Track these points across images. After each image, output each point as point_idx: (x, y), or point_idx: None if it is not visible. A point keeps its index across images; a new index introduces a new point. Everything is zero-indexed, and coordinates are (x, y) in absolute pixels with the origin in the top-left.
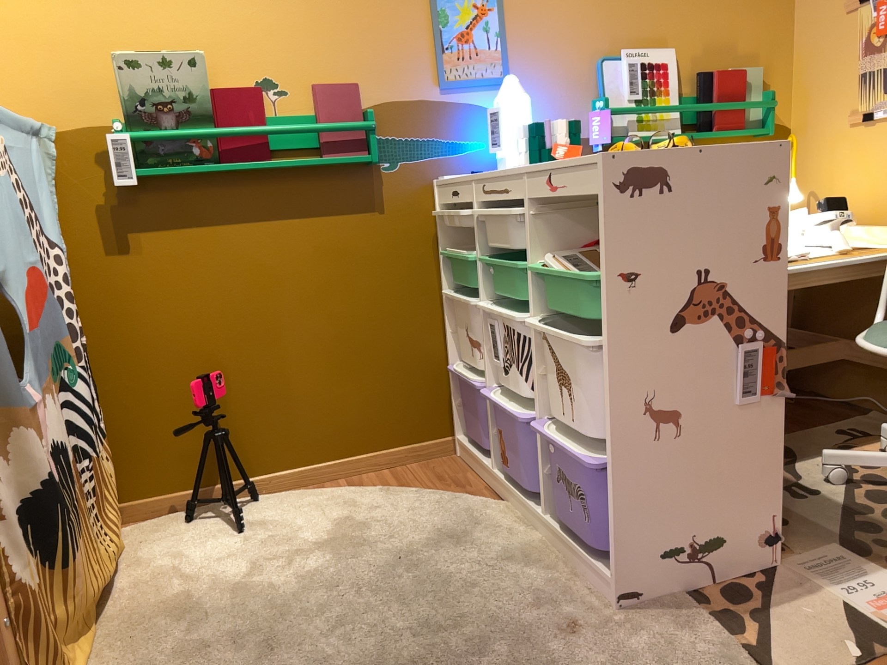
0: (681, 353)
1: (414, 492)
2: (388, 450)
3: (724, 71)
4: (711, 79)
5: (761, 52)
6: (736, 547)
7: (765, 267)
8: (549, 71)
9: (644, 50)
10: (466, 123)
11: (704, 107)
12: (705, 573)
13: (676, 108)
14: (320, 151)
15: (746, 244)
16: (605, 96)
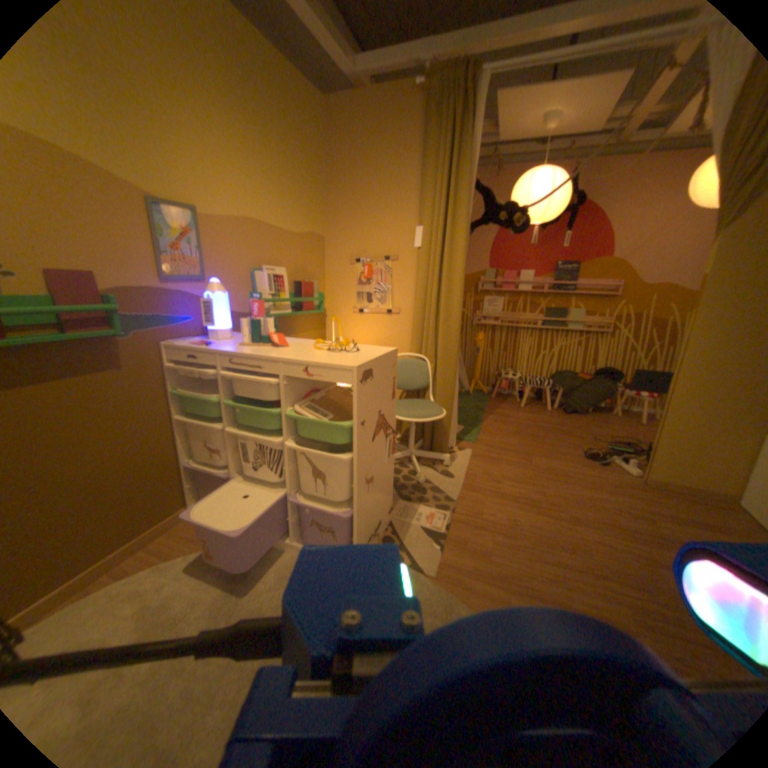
0: (375, 448)
1: (184, 560)
2: (141, 537)
3: (306, 282)
4: (301, 286)
5: (315, 272)
6: (383, 519)
7: (393, 401)
8: (227, 274)
9: (273, 267)
10: (180, 304)
11: (301, 300)
12: (377, 536)
13: (291, 300)
14: (59, 326)
15: (390, 393)
16: (258, 290)
